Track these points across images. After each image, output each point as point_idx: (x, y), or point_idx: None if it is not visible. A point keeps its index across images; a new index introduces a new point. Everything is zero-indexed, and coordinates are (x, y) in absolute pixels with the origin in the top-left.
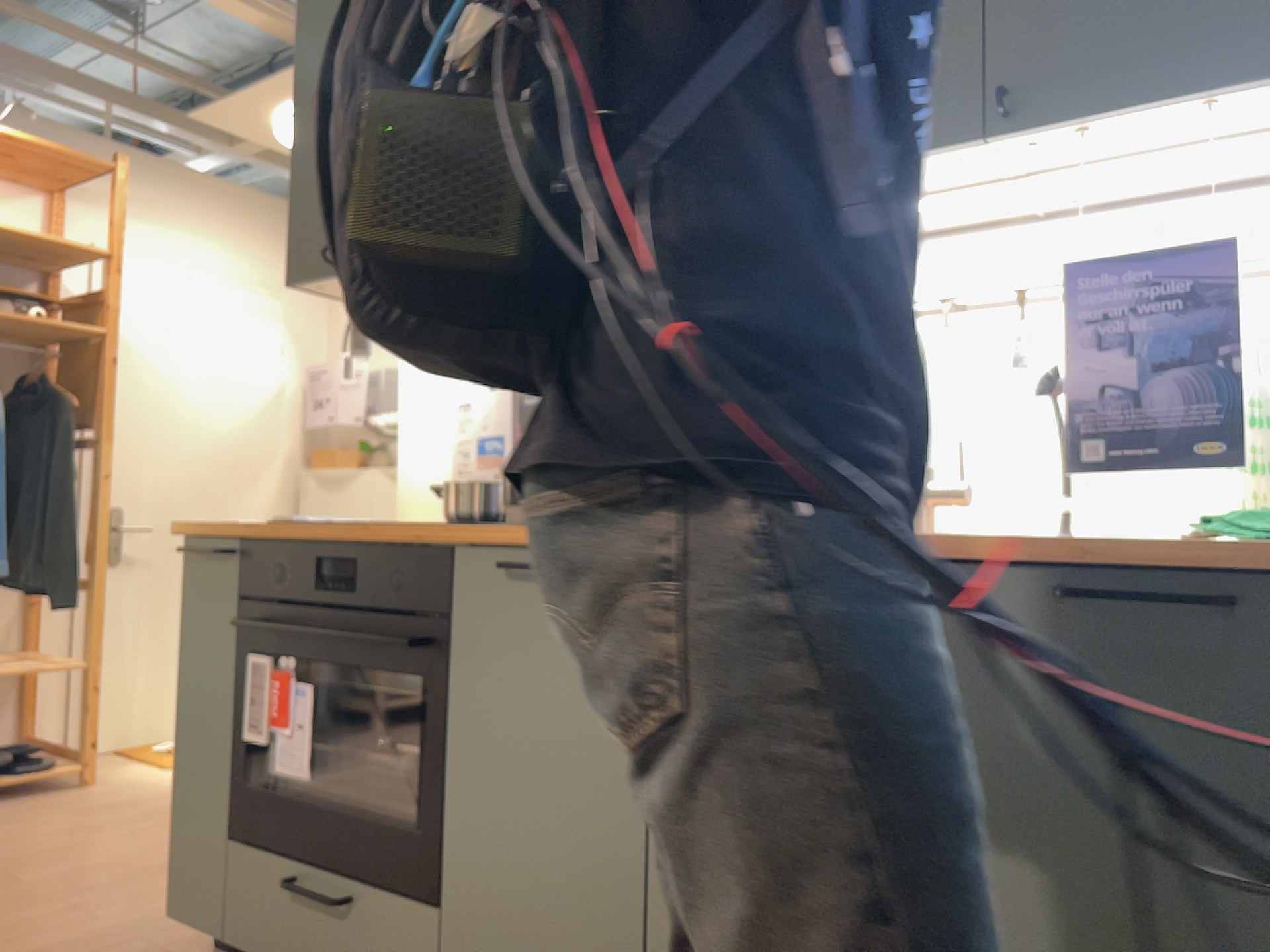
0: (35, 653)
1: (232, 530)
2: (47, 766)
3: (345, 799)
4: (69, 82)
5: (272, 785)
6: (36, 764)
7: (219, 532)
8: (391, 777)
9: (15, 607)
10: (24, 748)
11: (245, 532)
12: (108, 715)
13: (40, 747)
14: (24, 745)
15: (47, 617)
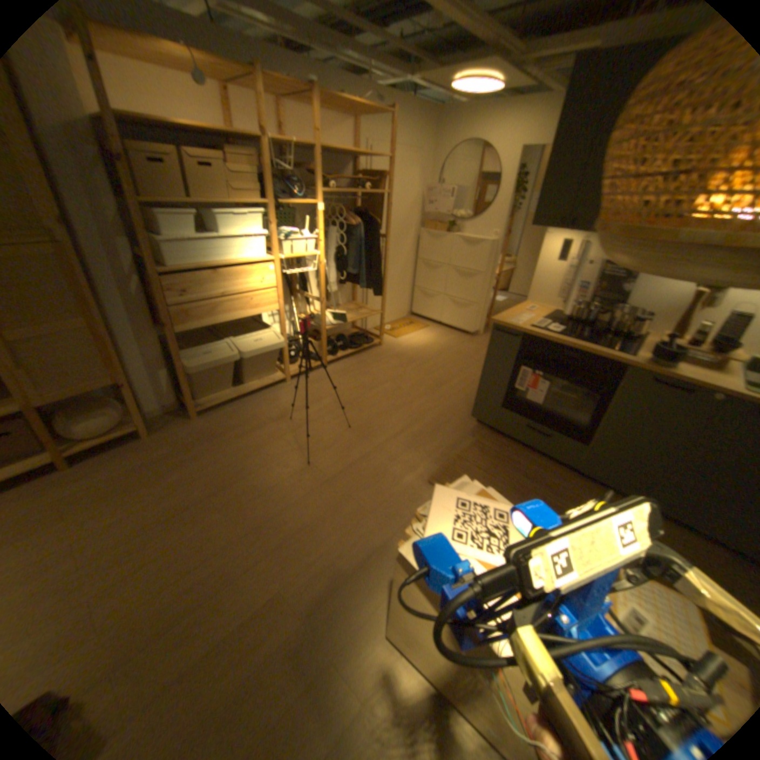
0: (355, 302)
1: (520, 330)
2: (372, 342)
3: (545, 407)
4: (358, 52)
5: (515, 396)
6: (368, 341)
7: (513, 328)
8: (569, 409)
9: (349, 288)
10: (362, 335)
11: (522, 330)
12: (370, 318)
13: (366, 335)
14: (362, 334)
15: (356, 290)
